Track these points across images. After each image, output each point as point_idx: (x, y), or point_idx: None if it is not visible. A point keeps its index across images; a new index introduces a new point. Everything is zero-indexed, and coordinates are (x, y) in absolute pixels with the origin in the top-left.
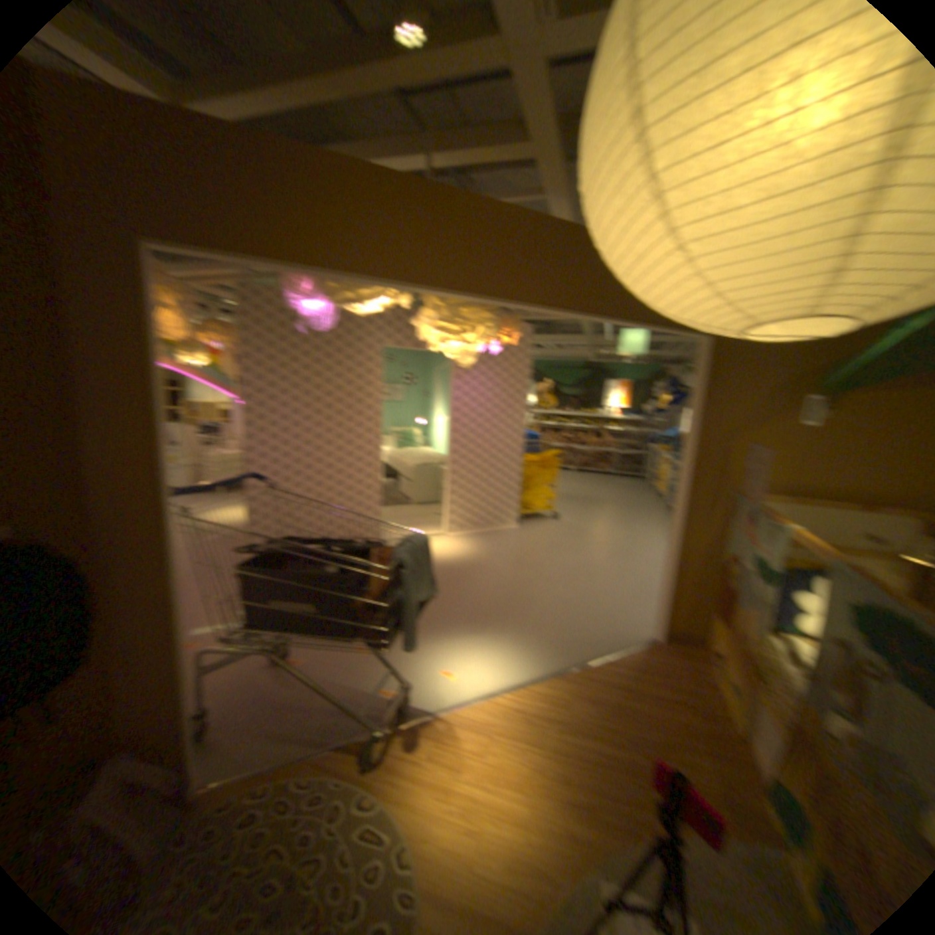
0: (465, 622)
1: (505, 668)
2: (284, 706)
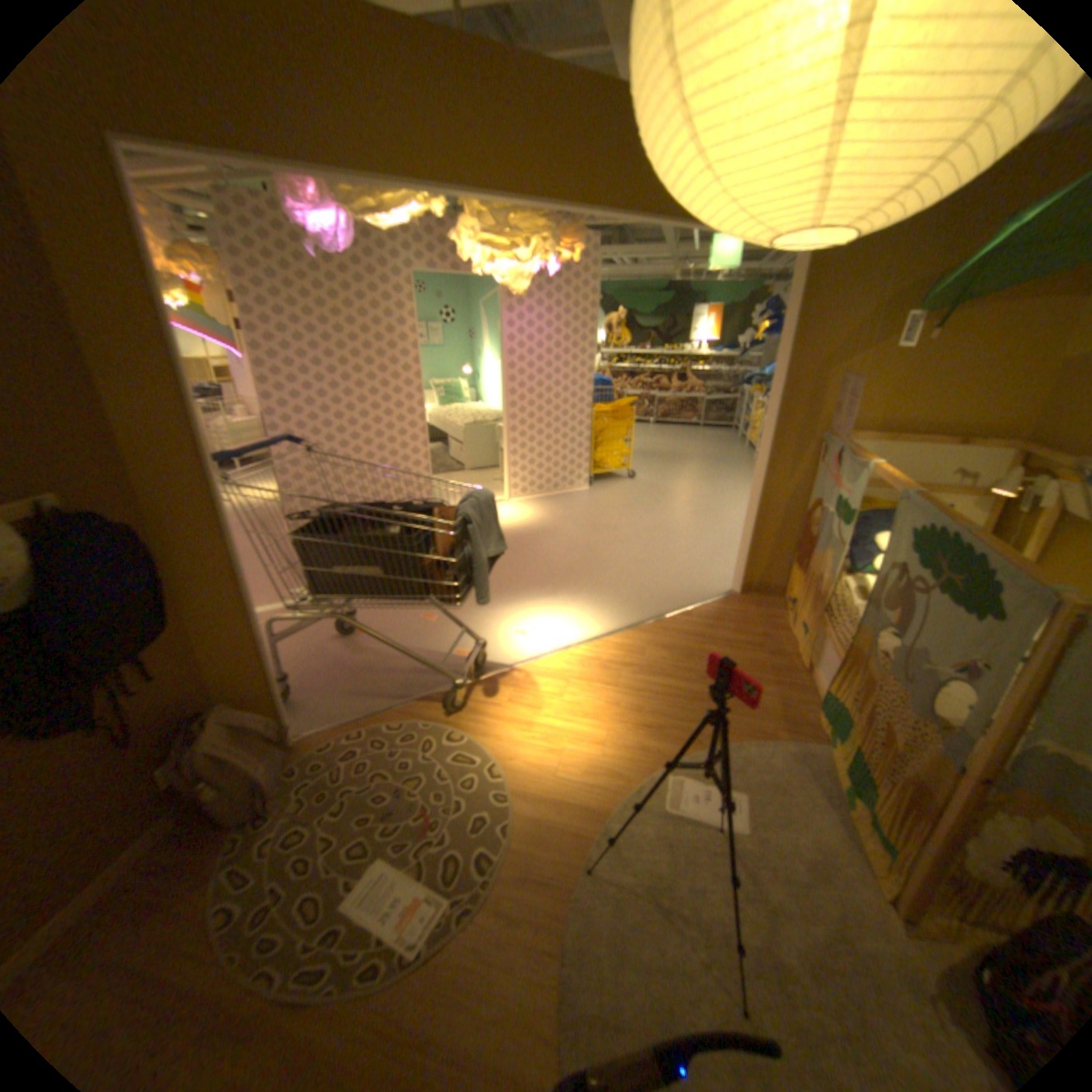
0: (540, 587)
1: (582, 625)
2: (368, 667)
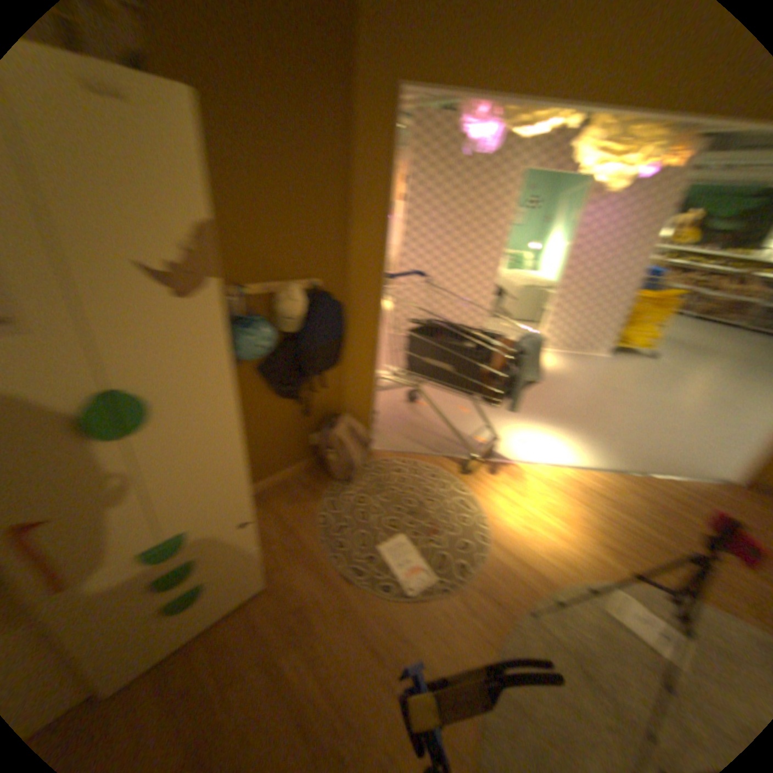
0: (548, 417)
1: (575, 455)
2: (421, 425)
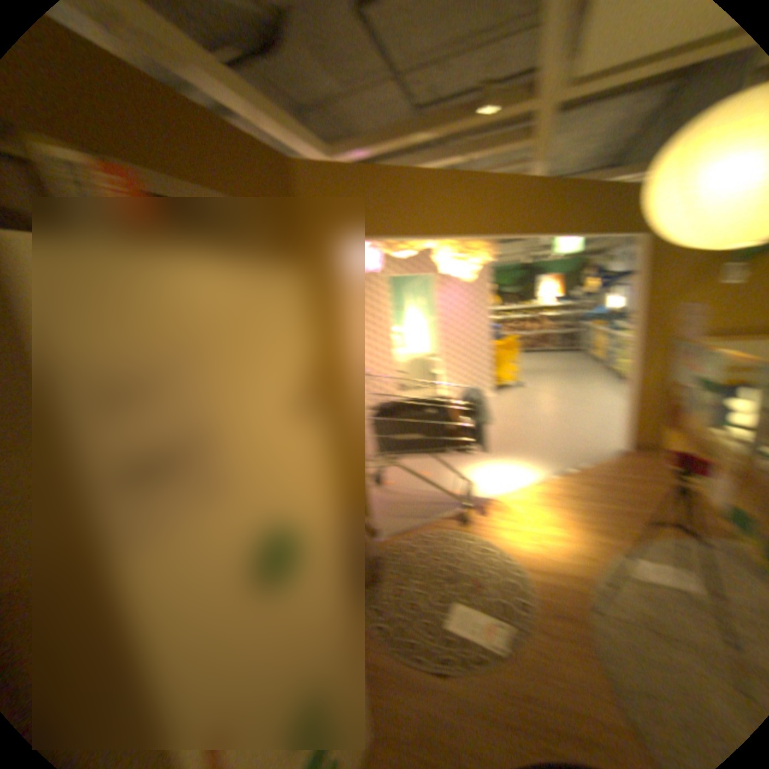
0: (489, 454)
1: (527, 475)
2: (405, 501)
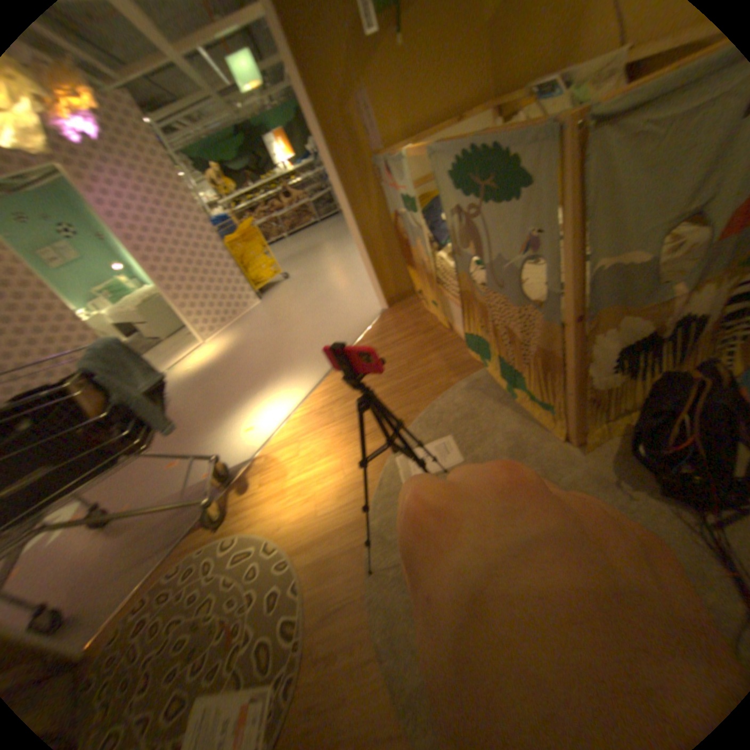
0: (253, 385)
1: (294, 392)
2: (130, 538)
